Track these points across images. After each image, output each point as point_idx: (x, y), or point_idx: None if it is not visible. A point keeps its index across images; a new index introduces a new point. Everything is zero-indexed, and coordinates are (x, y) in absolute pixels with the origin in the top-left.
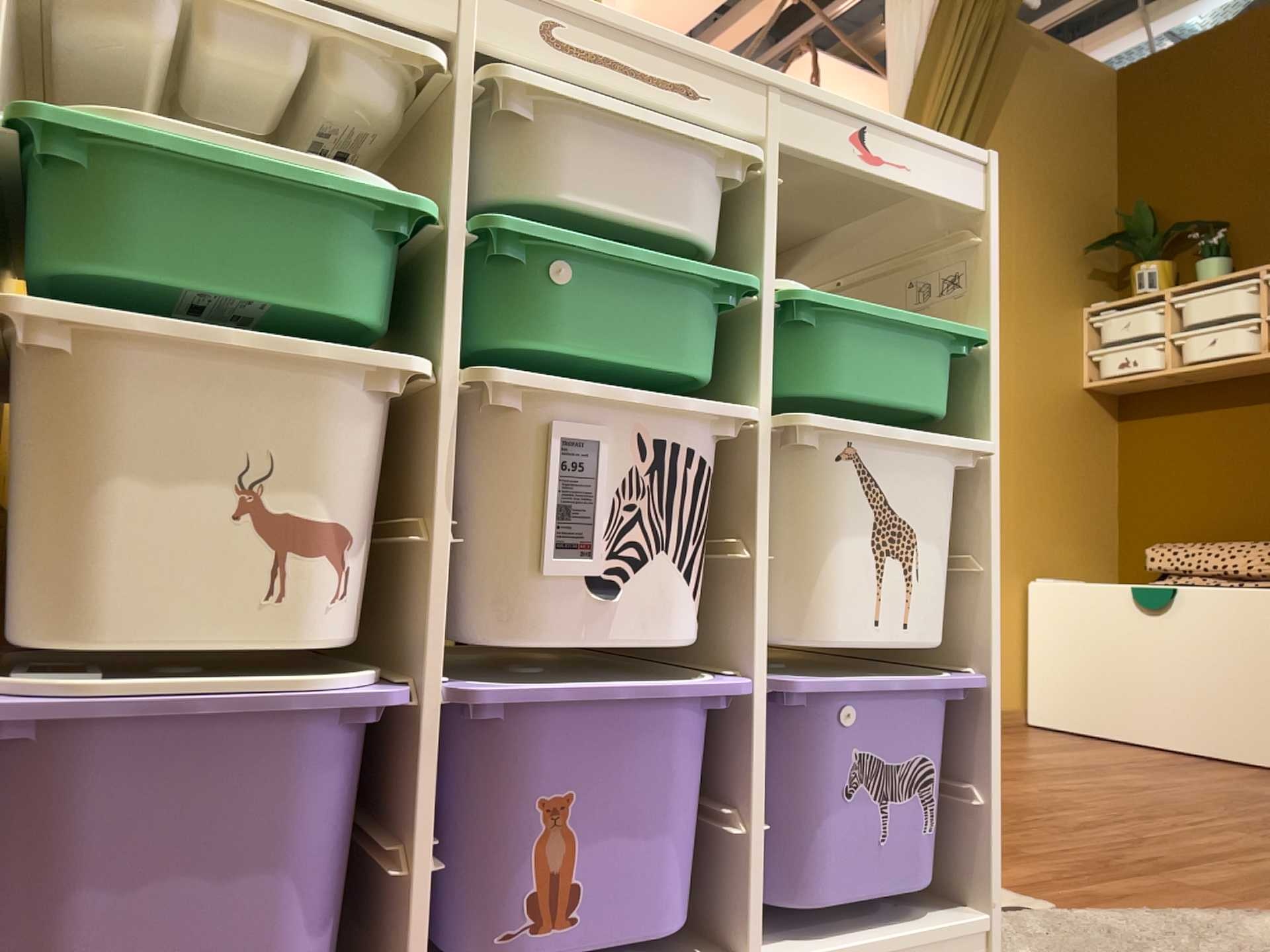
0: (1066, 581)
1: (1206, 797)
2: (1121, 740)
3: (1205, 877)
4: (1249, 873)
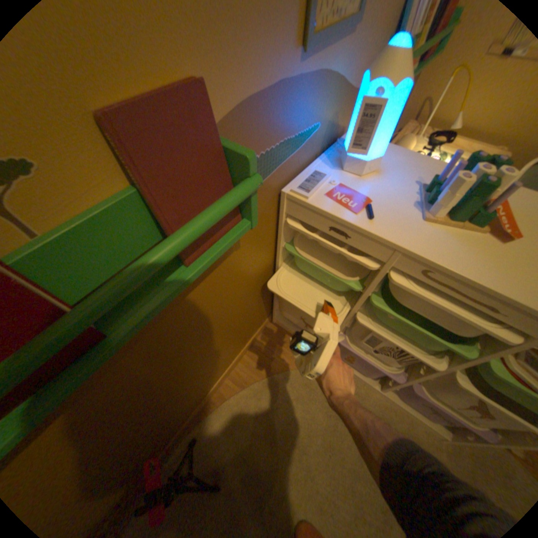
0: None
1: None
2: None
3: None
4: None
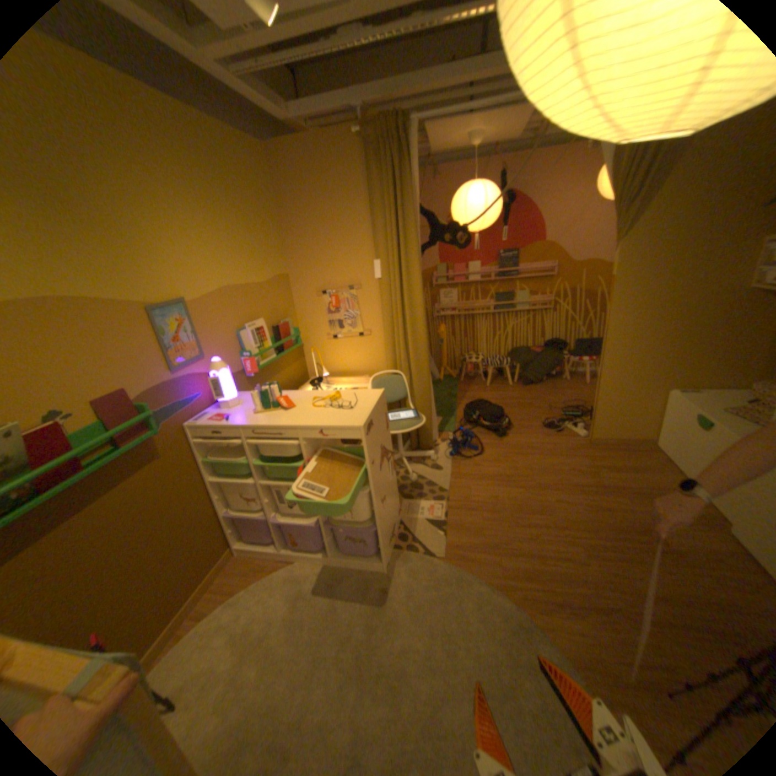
0: (704, 392)
1: (621, 529)
2: (682, 474)
3: (511, 569)
4: (531, 573)
